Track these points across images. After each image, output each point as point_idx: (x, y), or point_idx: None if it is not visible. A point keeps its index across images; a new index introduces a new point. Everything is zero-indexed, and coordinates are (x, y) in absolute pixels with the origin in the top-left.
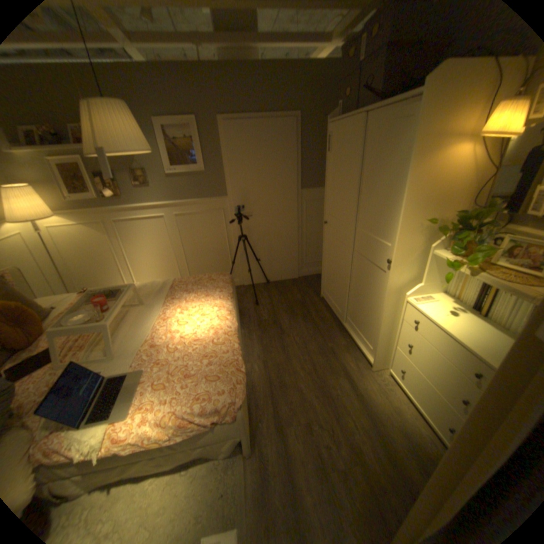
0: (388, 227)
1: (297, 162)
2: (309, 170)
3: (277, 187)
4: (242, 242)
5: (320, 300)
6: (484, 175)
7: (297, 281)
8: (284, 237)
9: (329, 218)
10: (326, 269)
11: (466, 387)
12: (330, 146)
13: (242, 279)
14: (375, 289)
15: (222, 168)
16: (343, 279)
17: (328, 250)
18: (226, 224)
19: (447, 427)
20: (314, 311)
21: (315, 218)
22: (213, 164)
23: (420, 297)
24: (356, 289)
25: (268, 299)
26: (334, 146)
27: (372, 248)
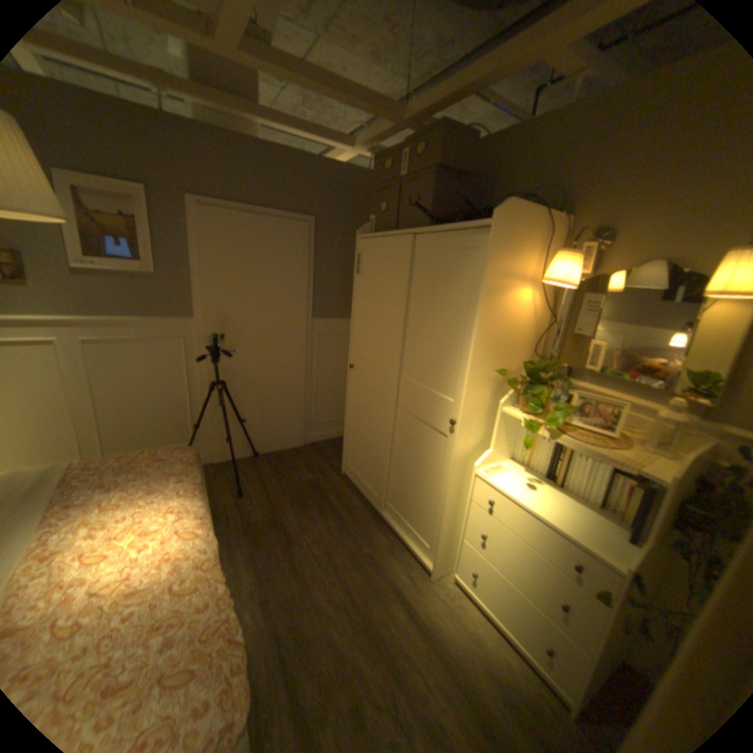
0: (447, 377)
1: (308, 282)
2: (324, 295)
3: (277, 312)
4: (215, 392)
5: (342, 479)
6: (540, 323)
7: (303, 452)
8: (285, 385)
9: (357, 361)
10: (351, 433)
11: (563, 586)
12: (360, 268)
13: (210, 453)
14: (430, 459)
15: (187, 274)
16: (381, 447)
17: (355, 405)
18: (188, 362)
19: (542, 647)
20: (335, 498)
21: (330, 360)
22: (171, 265)
23: (489, 467)
24: (401, 460)
25: (259, 485)
26: (366, 268)
27: (426, 404)
